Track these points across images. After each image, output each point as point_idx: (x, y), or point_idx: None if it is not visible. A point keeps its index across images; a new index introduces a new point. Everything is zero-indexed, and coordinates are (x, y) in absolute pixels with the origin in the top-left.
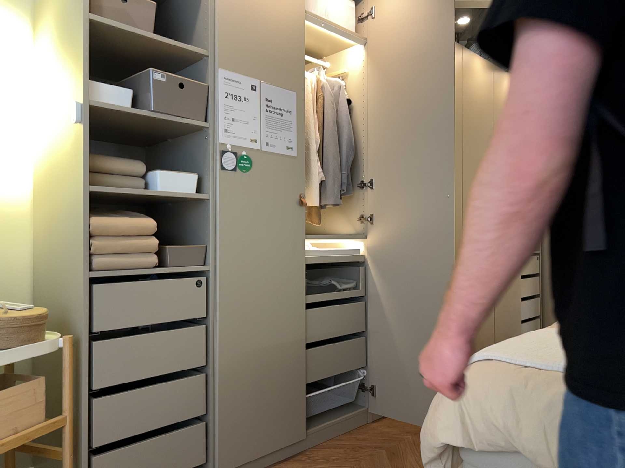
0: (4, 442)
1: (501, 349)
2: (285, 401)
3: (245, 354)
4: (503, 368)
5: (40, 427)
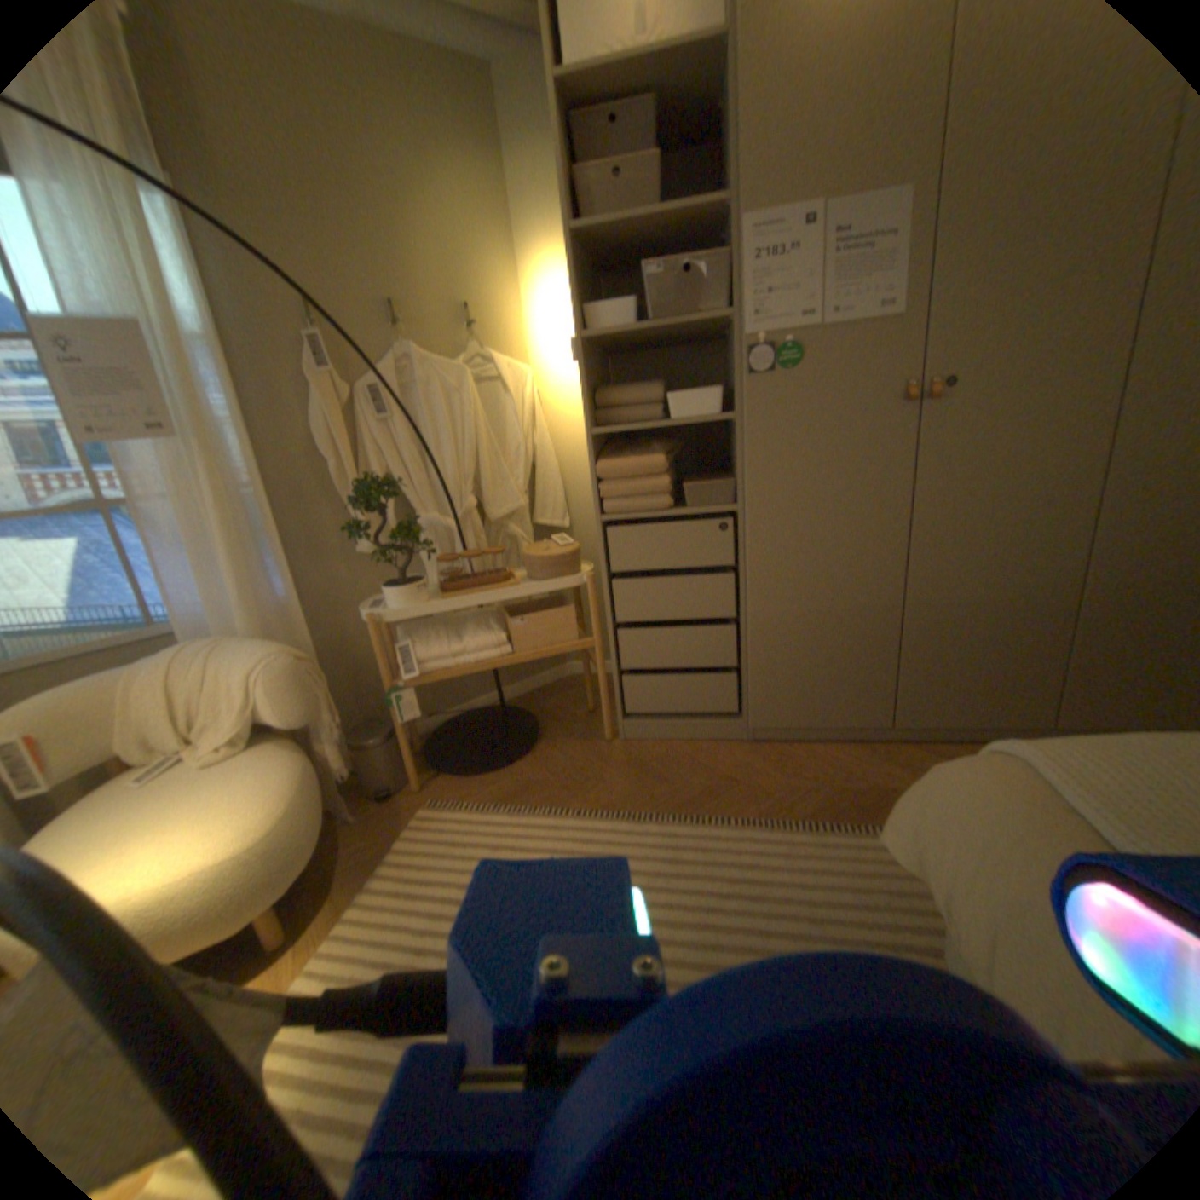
0: (542, 648)
1: (1076, 748)
2: (854, 677)
3: (789, 612)
4: (1028, 785)
5: (572, 642)
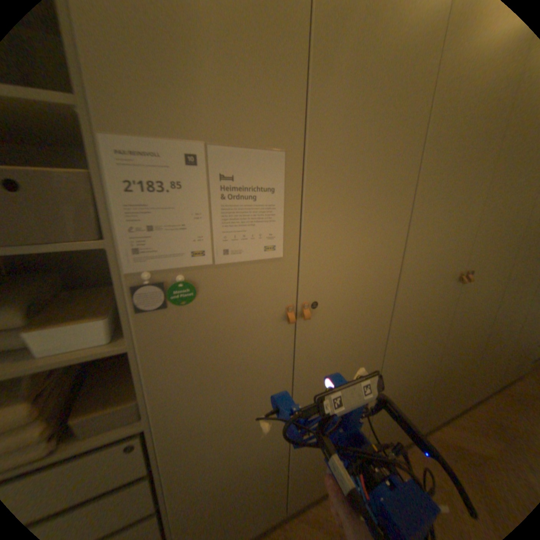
0: None
1: None
2: (263, 502)
3: (210, 488)
4: None
5: None
